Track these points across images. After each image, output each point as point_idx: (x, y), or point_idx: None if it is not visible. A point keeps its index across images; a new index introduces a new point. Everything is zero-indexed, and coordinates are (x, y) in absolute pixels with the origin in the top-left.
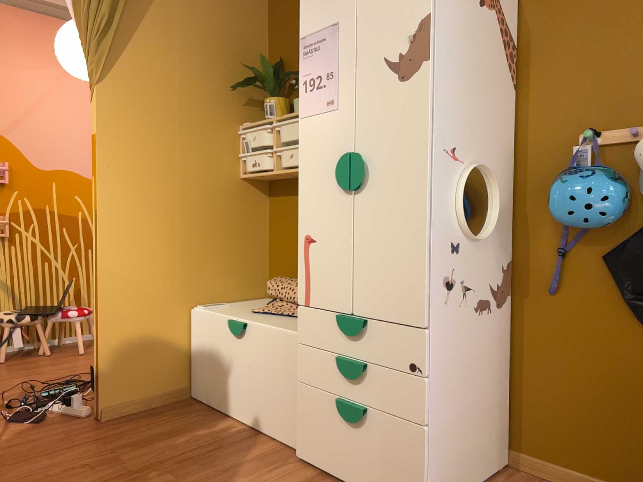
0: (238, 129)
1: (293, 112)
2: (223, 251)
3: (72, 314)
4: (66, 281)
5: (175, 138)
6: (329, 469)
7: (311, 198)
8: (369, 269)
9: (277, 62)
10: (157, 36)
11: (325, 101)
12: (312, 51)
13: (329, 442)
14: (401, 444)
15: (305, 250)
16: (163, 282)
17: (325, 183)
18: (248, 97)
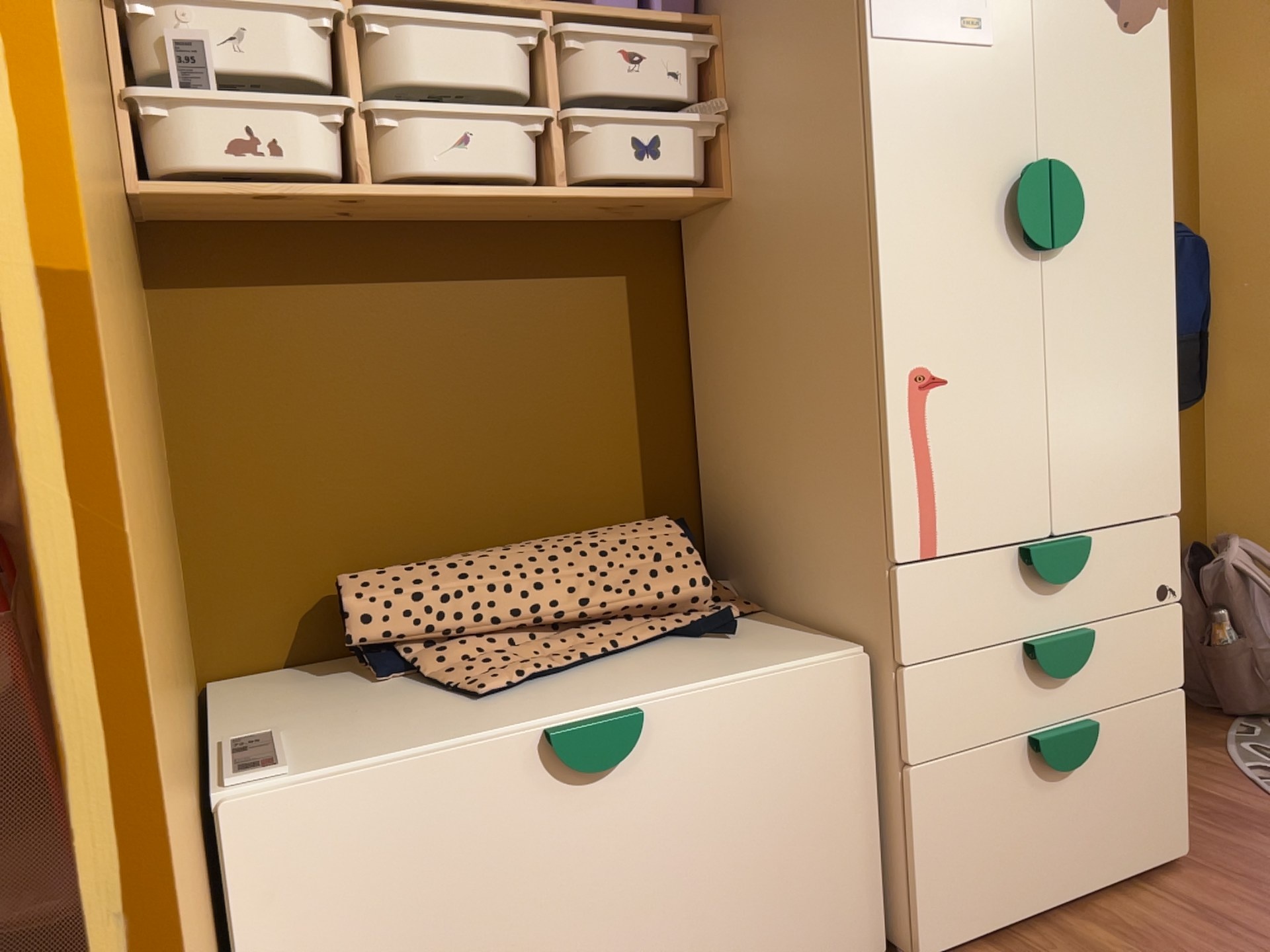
0: None
1: None
2: None
3: None
4: None
5: None
6: (1014, 910)
7: (929, 271)
8: (1082, 425)
9: None
10: None
11: (958, 15)
12: None
13: (1012, 852)
14: (1150, 743)
15: (918, 412)
16: None
17: (967, 232)
18: None
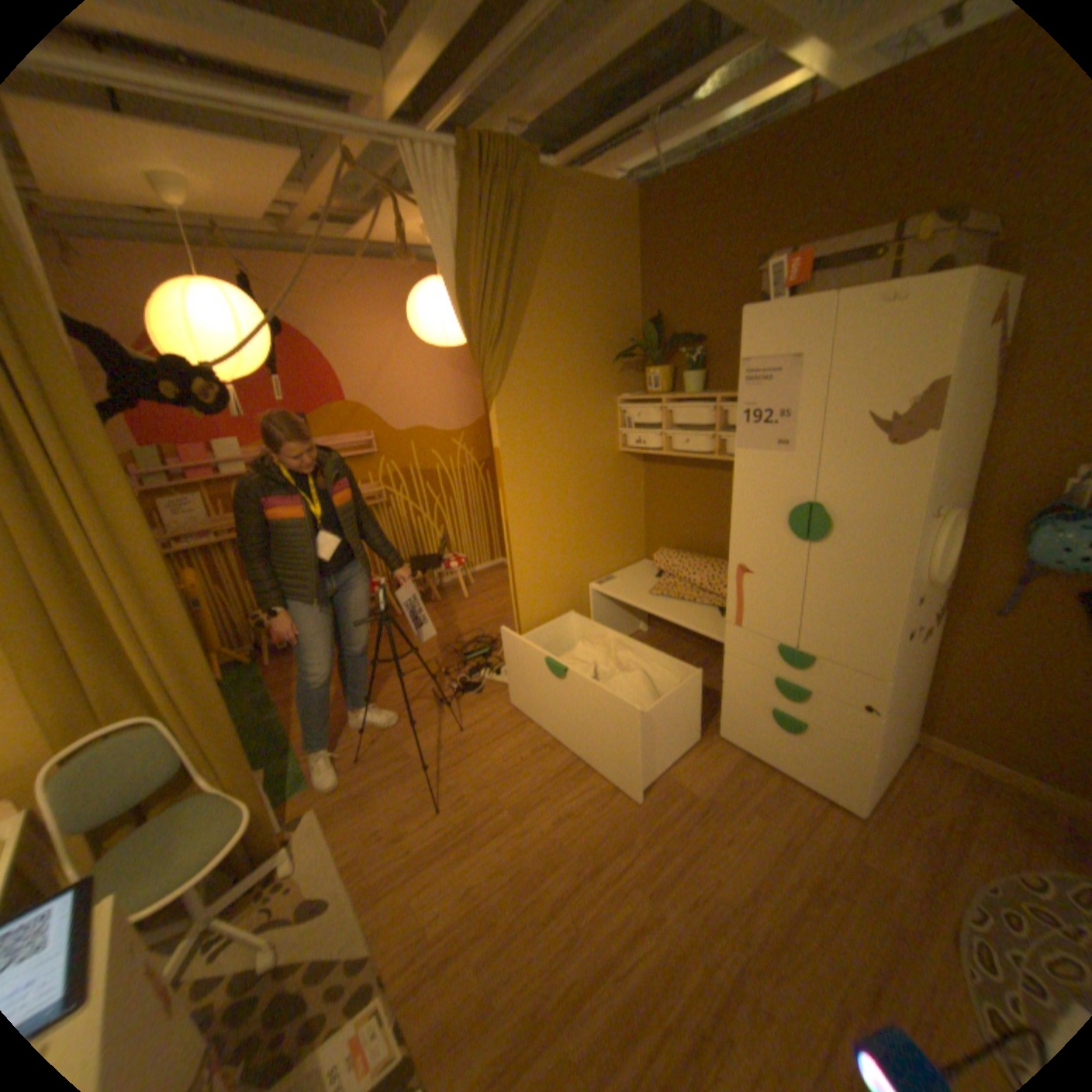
0: (616, 402)
1: (675, 378)
2: (609, 527)
3: (455, 567)
4: (437, 532)
5: (564, 431)
6: (760, 754)
7: (750, 533)
8: (823, 615)
9: (653, 315)
10: (538, 324)
11: (775, 439)
12: (758, 379)
13: (761, 737)
14: (846, 759)
15: (739, 578)
16: (565, 569)
17: (769, 523)
18: (623, 362)
